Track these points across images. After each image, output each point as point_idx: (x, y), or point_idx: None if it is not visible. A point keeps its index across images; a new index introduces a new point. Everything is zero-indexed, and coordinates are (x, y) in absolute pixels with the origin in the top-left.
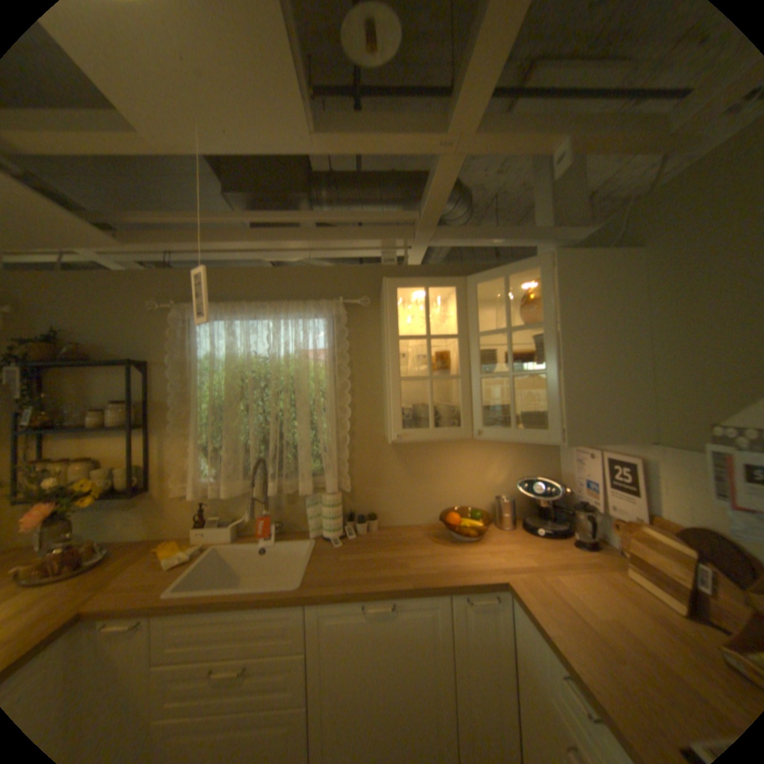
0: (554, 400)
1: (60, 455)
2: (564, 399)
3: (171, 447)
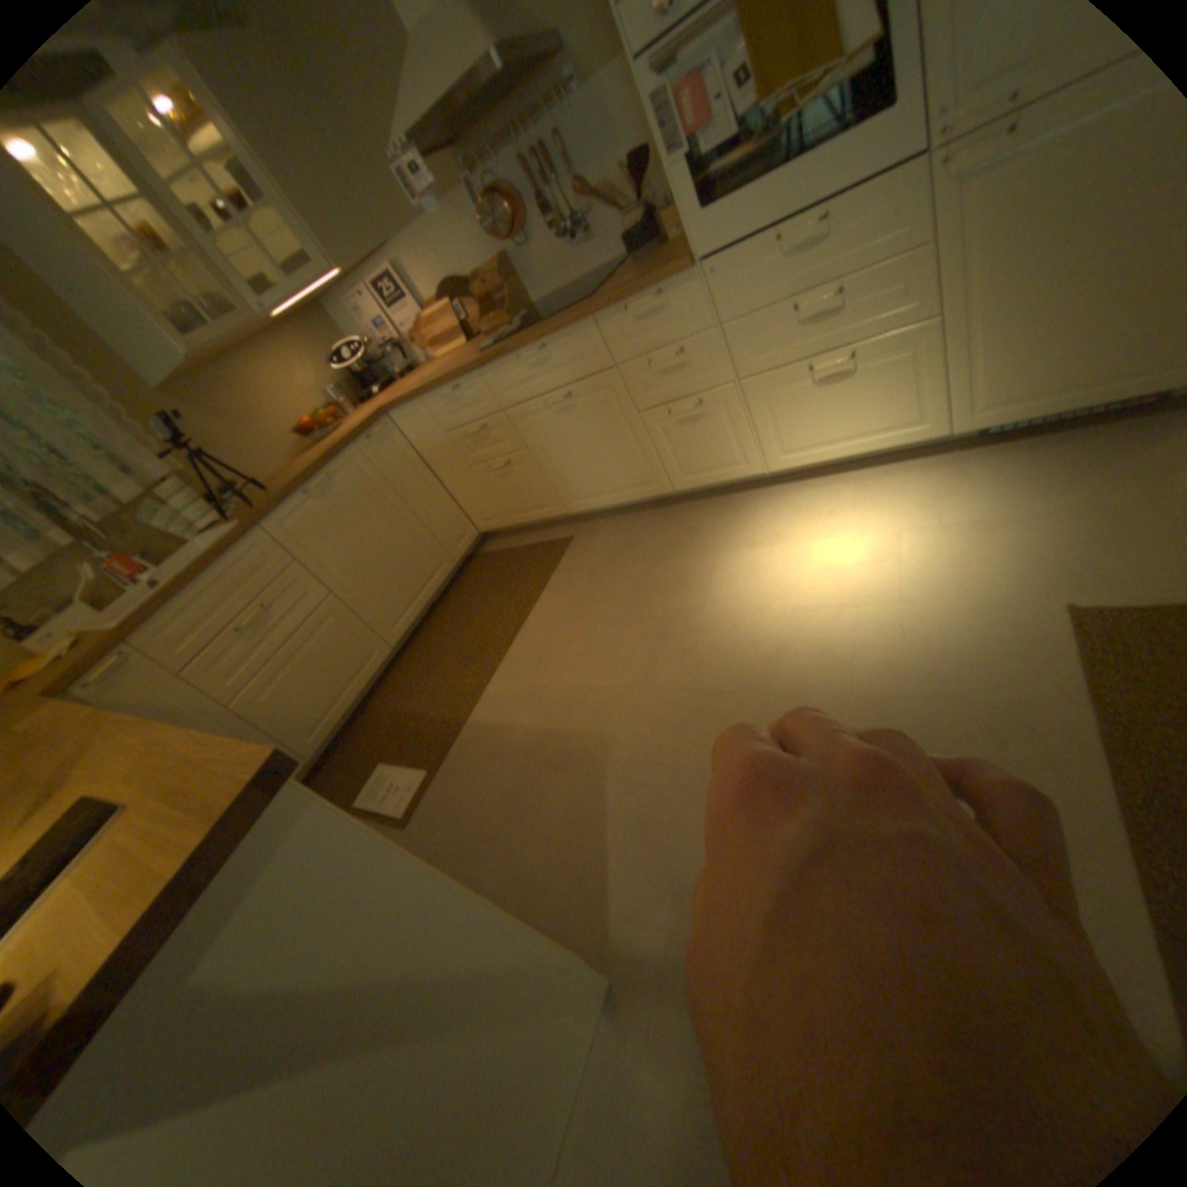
0: (294, 224)
1: None
2: (302, 219)
3: None
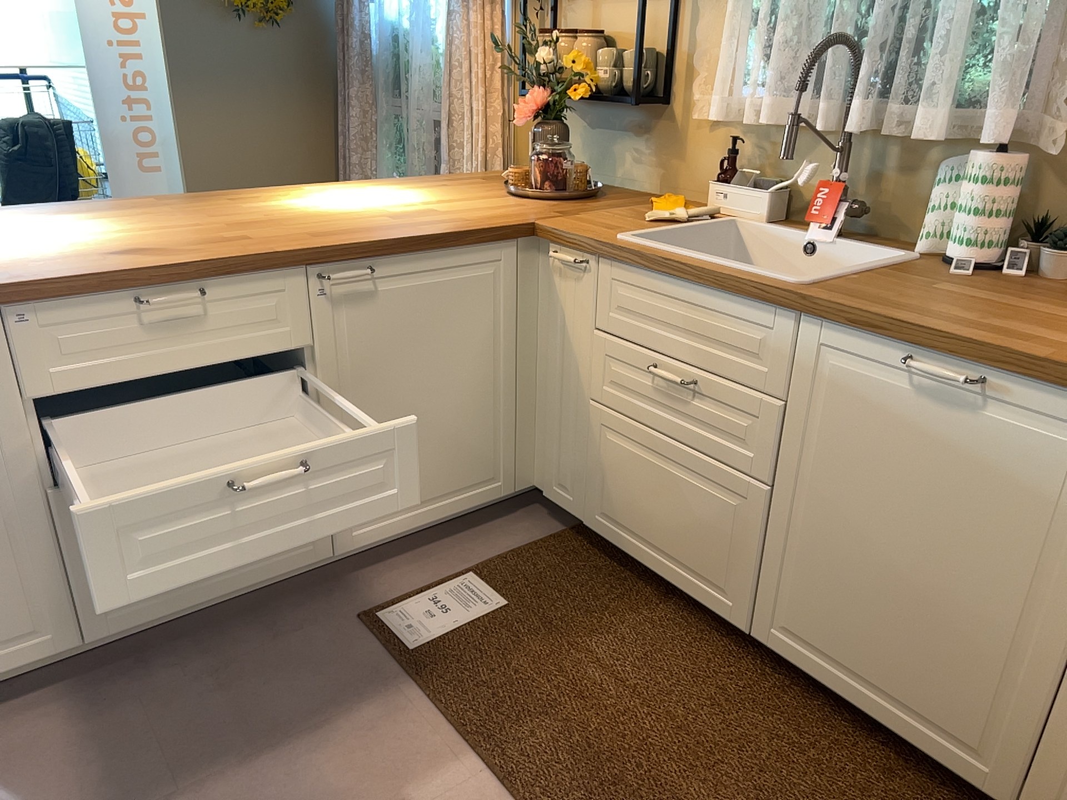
0: None
1: (573, 27)
2: None
3: (708, 17)
